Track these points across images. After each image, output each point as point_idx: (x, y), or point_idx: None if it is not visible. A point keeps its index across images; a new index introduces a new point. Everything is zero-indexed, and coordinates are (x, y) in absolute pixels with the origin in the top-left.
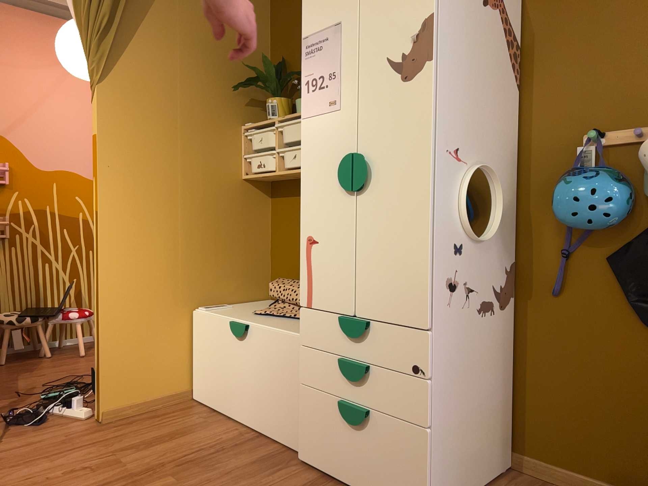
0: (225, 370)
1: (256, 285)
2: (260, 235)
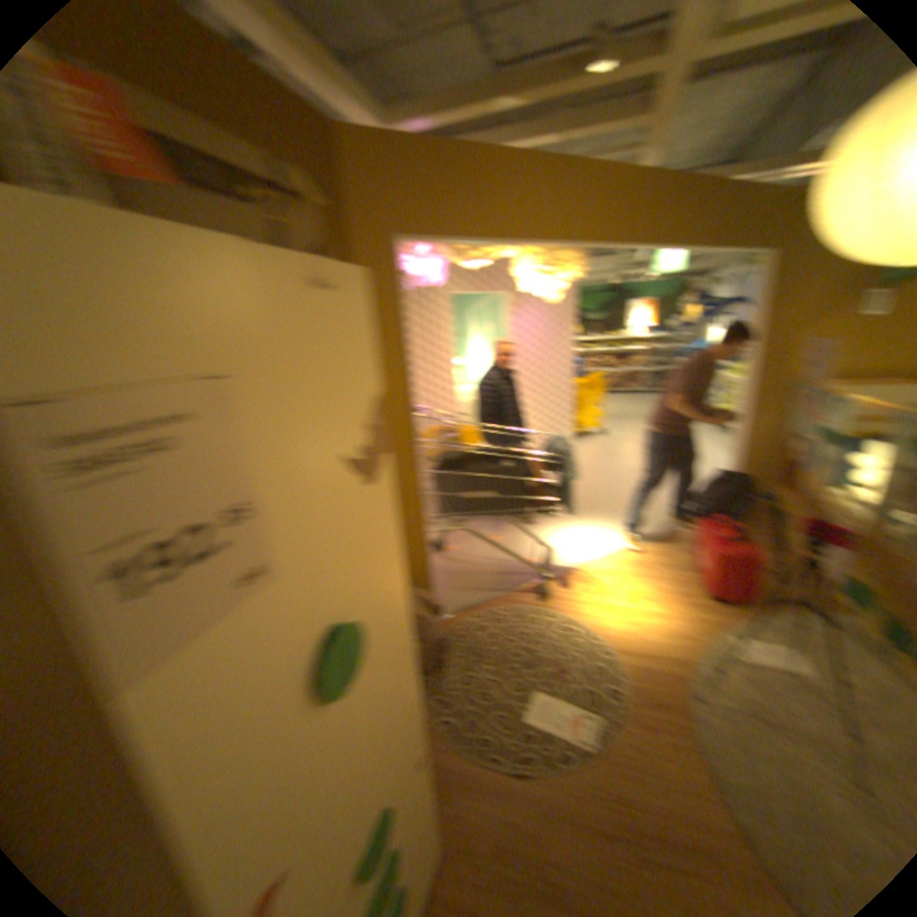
0: None
1: None
2: None
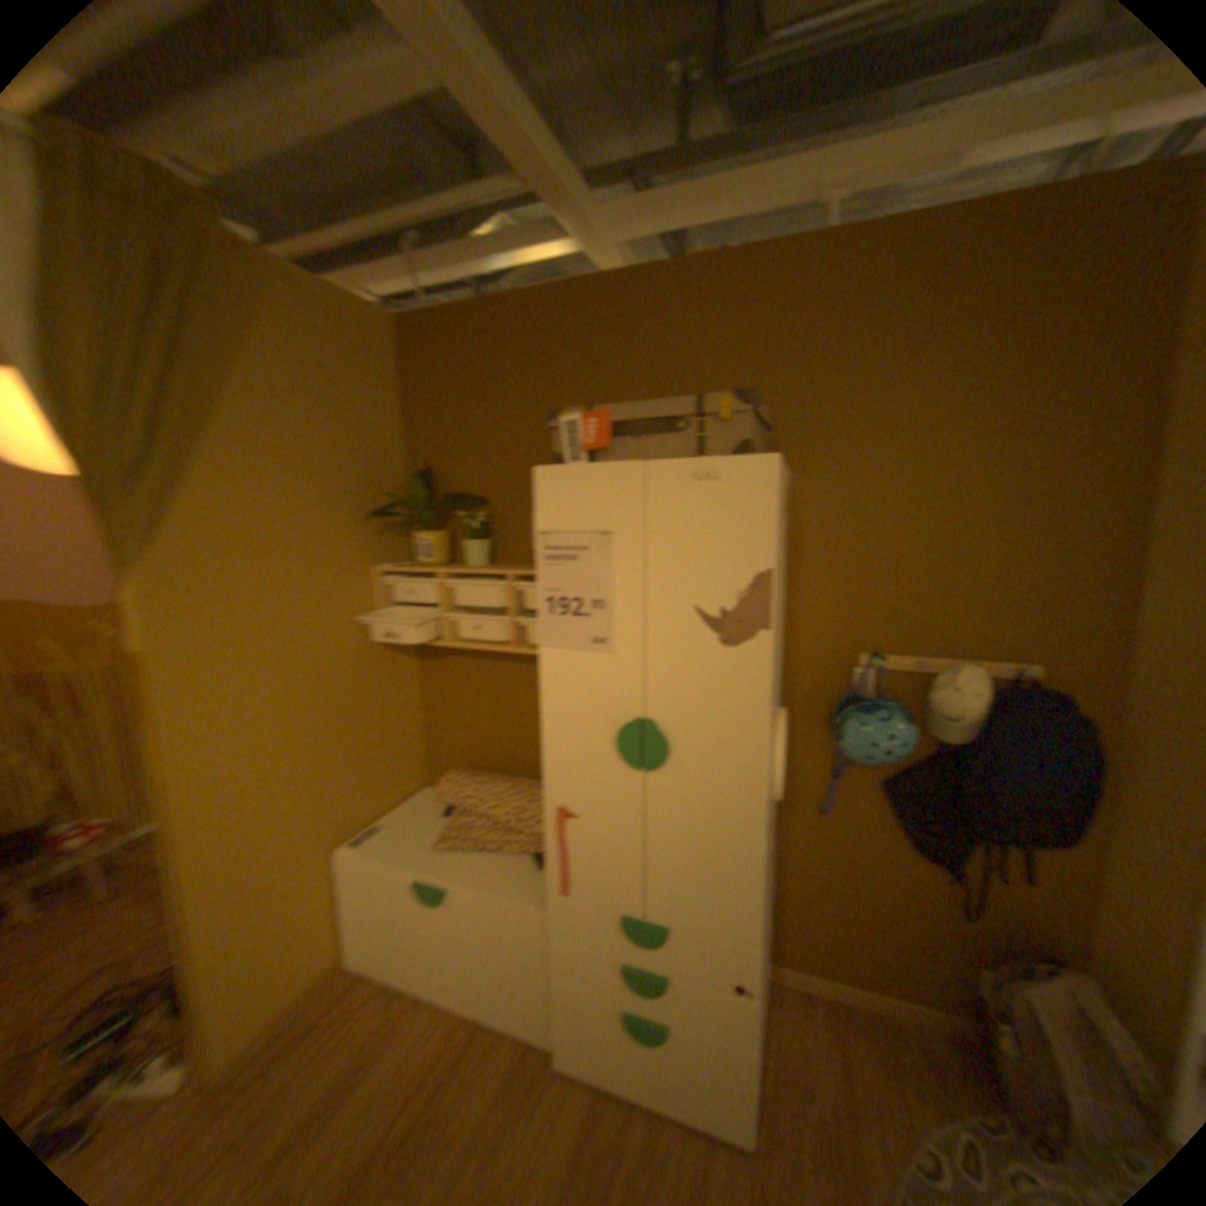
0: (403, 941)
1: (406, 776)
2: (407, 708)
